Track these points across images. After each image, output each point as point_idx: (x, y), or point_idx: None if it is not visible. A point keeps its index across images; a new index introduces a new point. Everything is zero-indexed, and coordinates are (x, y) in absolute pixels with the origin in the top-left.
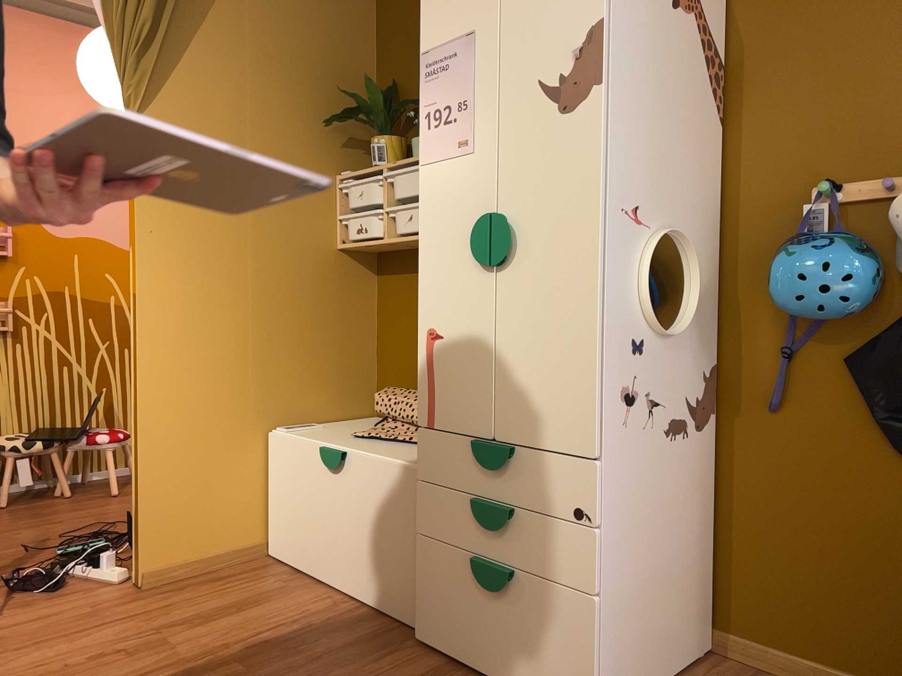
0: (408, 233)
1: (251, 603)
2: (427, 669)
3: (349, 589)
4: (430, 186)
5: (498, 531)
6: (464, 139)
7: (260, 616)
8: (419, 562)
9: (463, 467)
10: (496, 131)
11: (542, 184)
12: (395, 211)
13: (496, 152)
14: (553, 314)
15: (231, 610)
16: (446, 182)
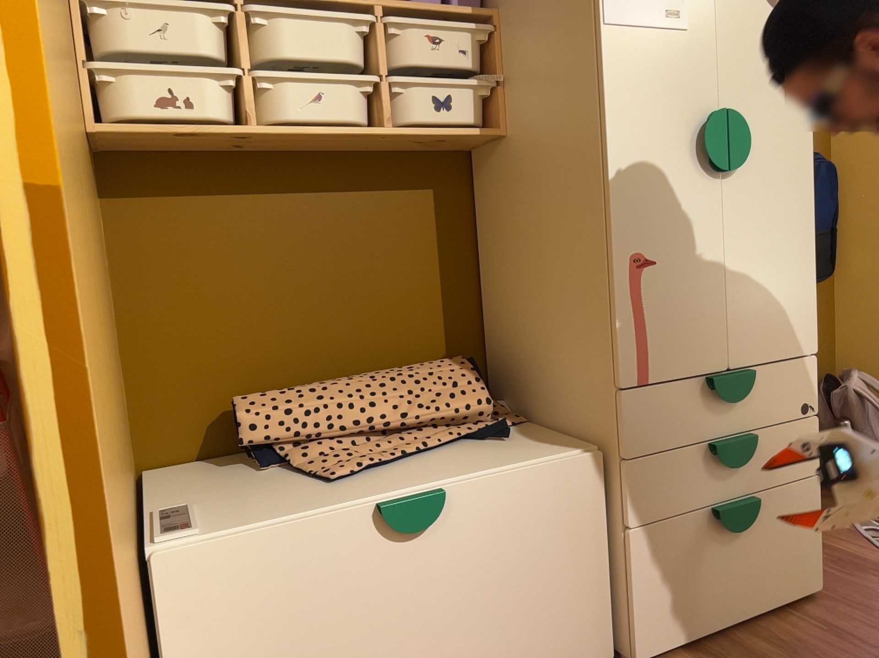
0: (316, 123)
1: None
2: None
3: None
4: (622, 59)
5: (748, 461)
6: (674, 10)
7: None
8: (630, 565)
9: (692, 415)
10: (714, 14)
11: (764, 89)
12: (280, 80)
13: (715, 39)
14: (779, 223)
15: None
16: (649, 60)
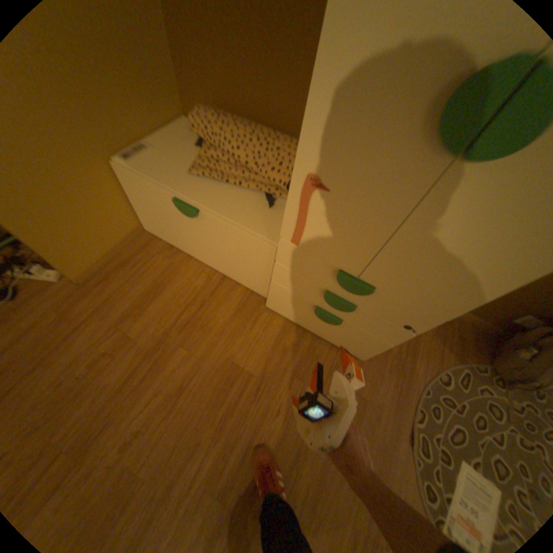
0: None
1: (160, 286)
2: (279, 328)
3: (214, 267)
4: None
5: (342, 311)
6: None
7: (172, 298)
8: (271, 287)
9: (320, 274)
10: None
11: None
12: None
13: None
14: (498, 240)
15: (152, 296)
16: None
